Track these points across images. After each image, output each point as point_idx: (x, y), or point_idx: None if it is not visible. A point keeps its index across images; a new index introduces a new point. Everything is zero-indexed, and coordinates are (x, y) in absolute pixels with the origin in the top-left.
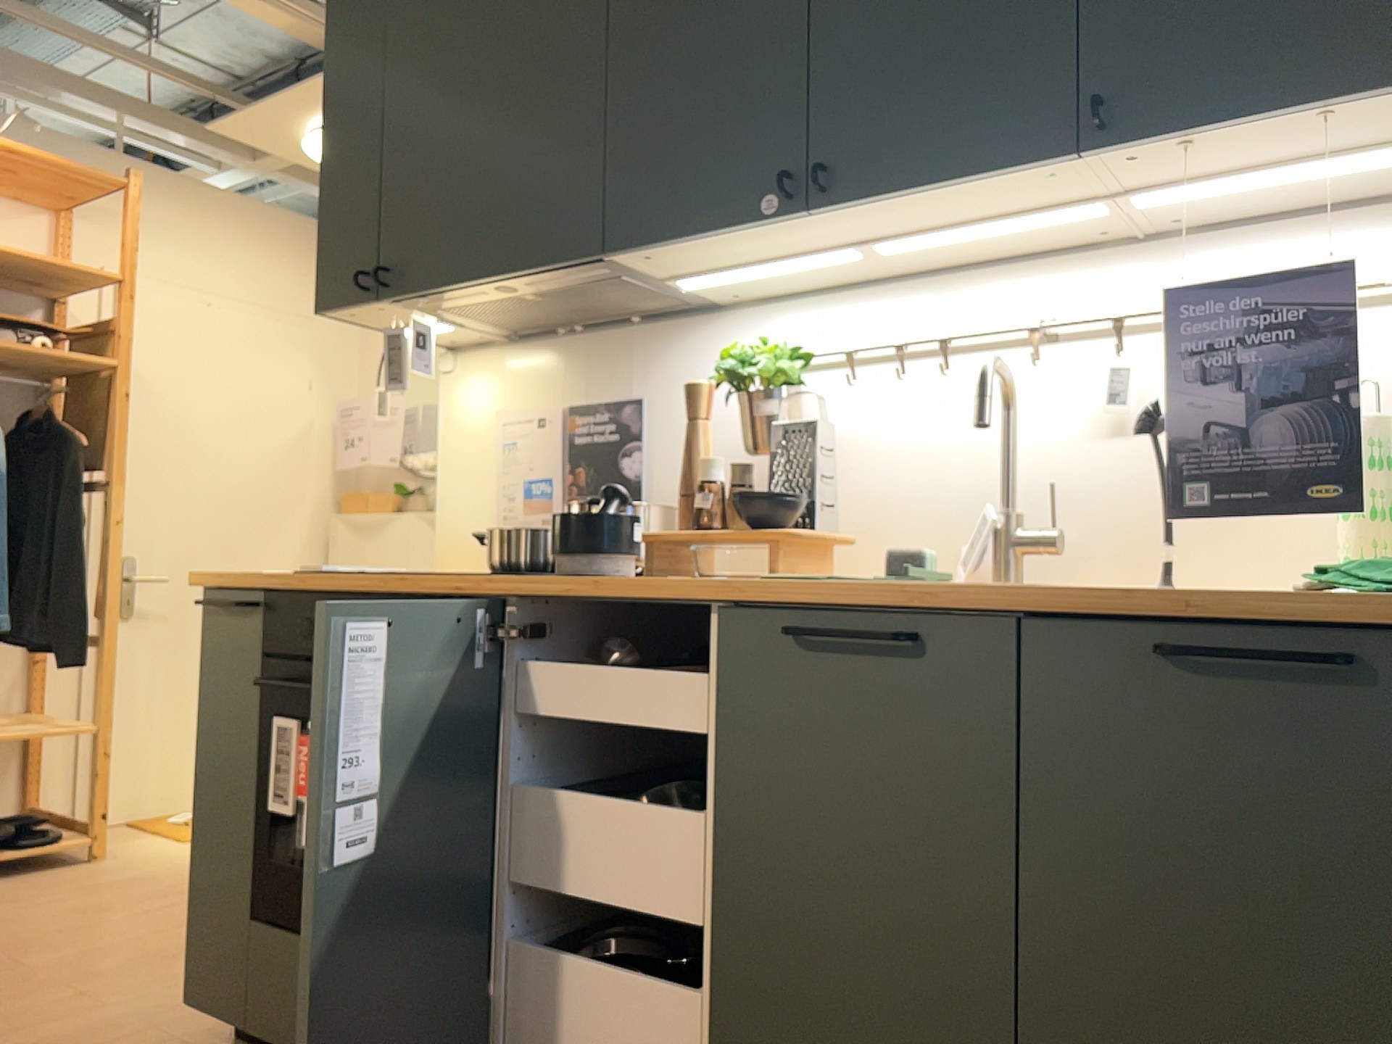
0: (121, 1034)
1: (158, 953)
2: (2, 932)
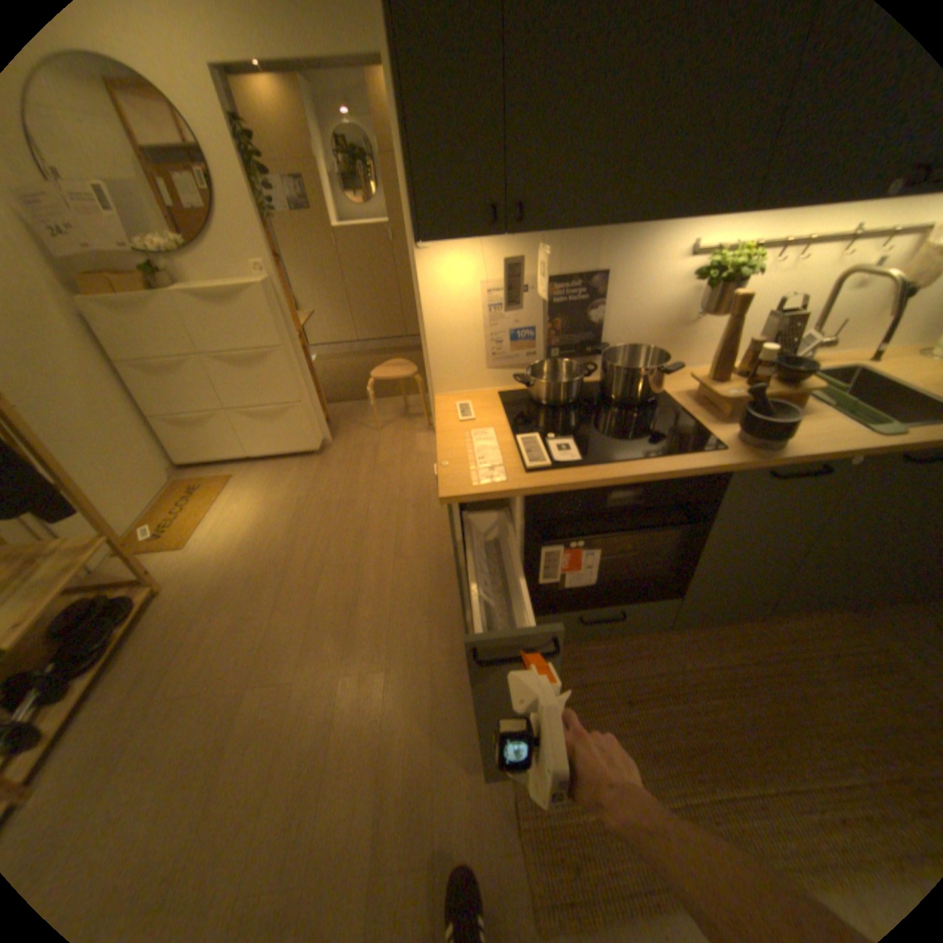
0: (421, 676)
1: (335, 624)
2: (222, 671)
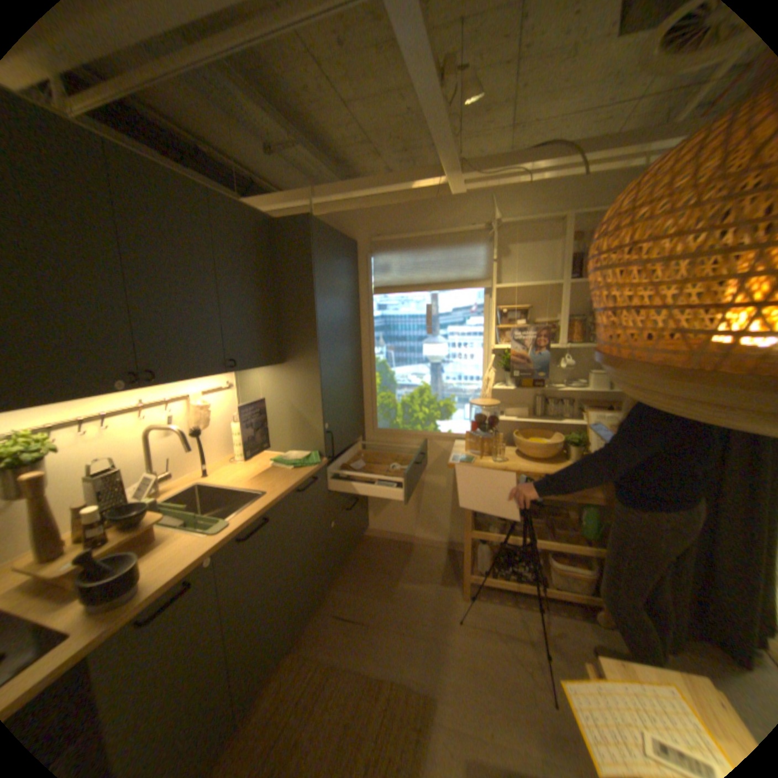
0: None
1: None
2: None
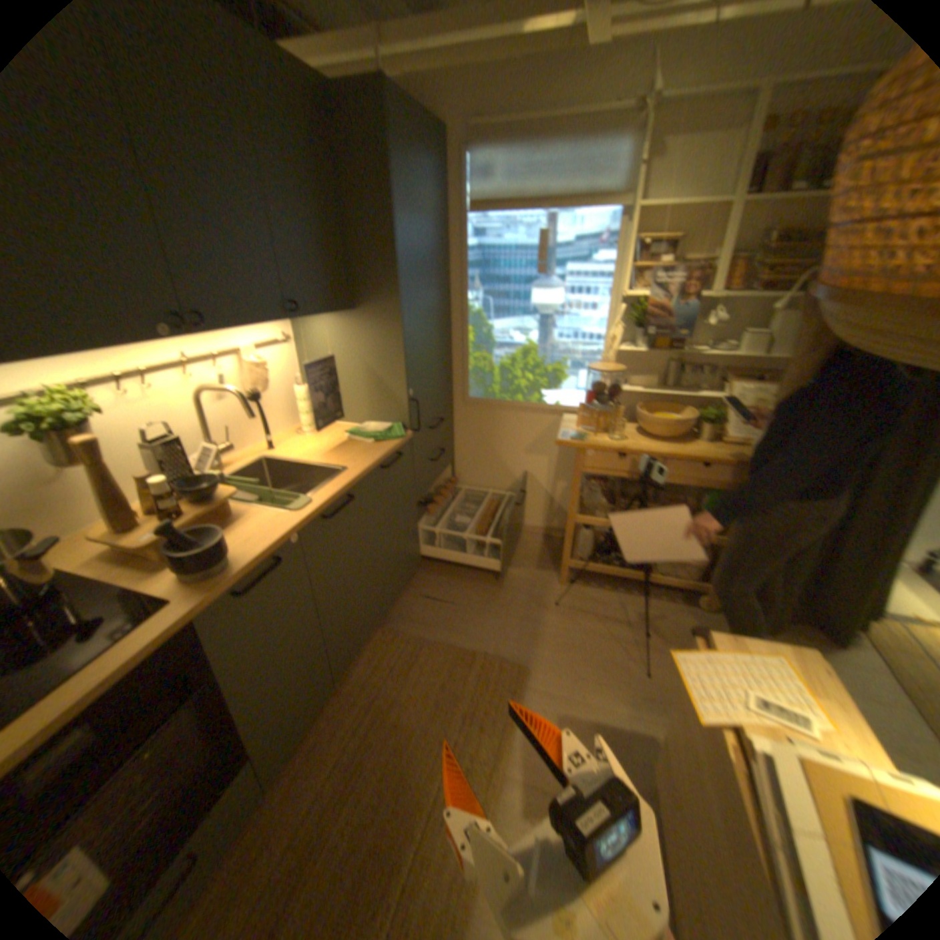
0: None
1: None
2: None
